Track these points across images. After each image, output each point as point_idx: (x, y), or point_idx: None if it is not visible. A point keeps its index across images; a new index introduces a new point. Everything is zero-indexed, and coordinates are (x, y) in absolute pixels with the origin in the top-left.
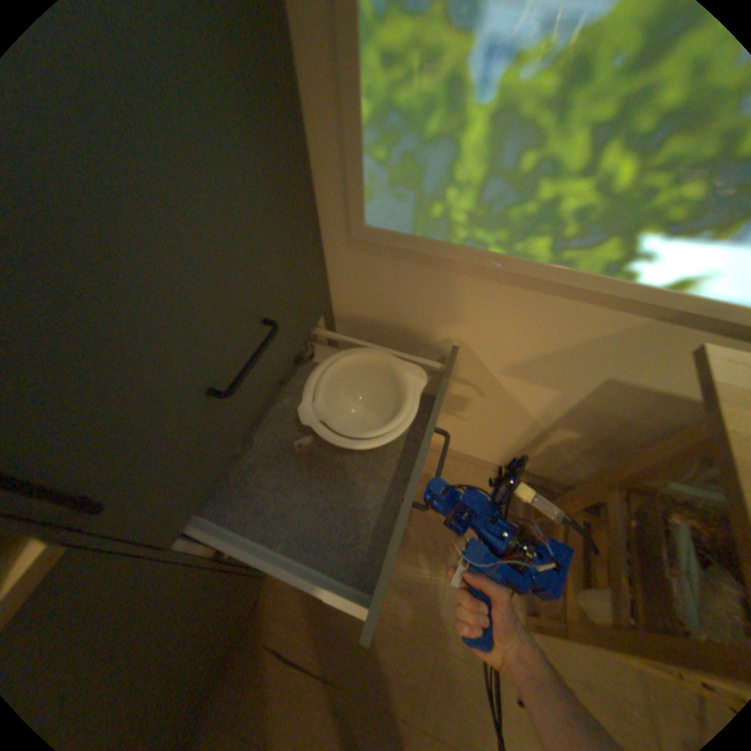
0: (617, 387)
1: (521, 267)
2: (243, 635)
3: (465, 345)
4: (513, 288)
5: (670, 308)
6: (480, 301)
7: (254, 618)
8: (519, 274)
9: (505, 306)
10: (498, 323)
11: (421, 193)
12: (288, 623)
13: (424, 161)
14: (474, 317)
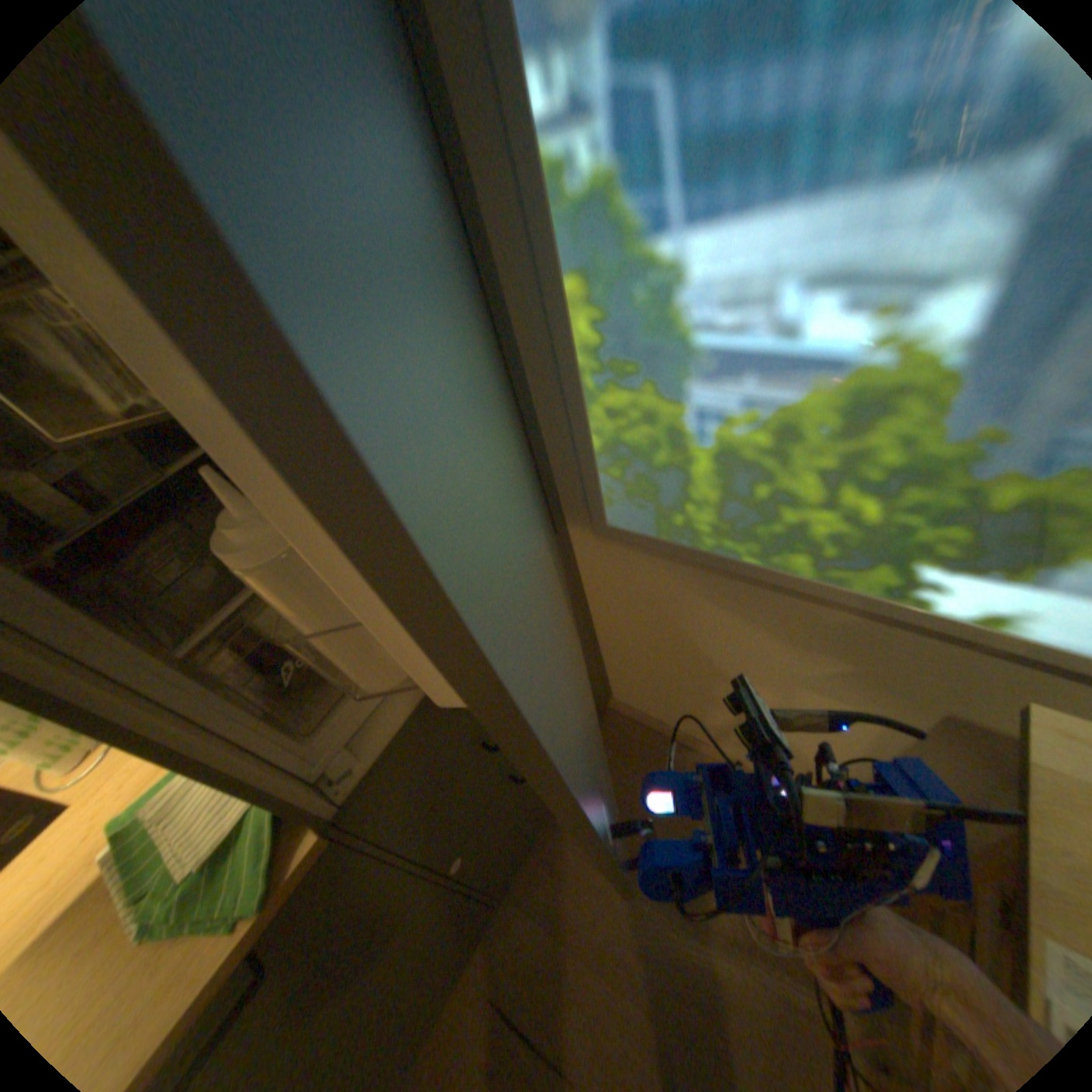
0: (968, 728)
1: (784, 580)
2: (468, 979)
3: (743, 647)
4: (785, 595)
5: (997, 642)
6: (749, 603)
7: (482, 960)
8: (788, 583)
9: (781, 613)
10: (777, 629)
11: (660, 504)
12: (522, 978)
13: (659, 481)
14: (747, 619)
